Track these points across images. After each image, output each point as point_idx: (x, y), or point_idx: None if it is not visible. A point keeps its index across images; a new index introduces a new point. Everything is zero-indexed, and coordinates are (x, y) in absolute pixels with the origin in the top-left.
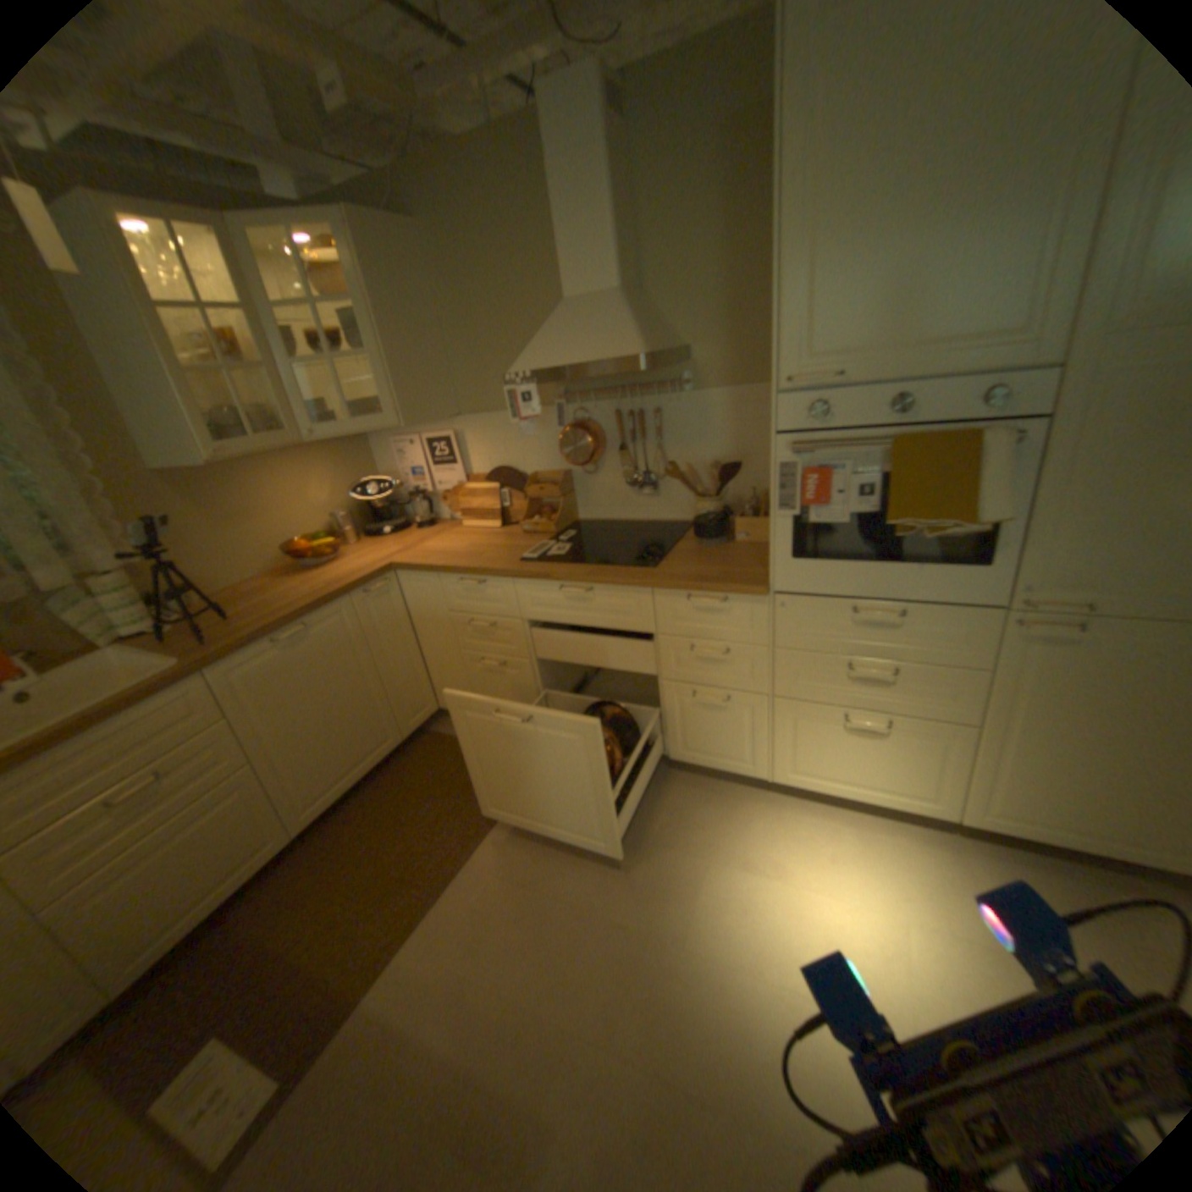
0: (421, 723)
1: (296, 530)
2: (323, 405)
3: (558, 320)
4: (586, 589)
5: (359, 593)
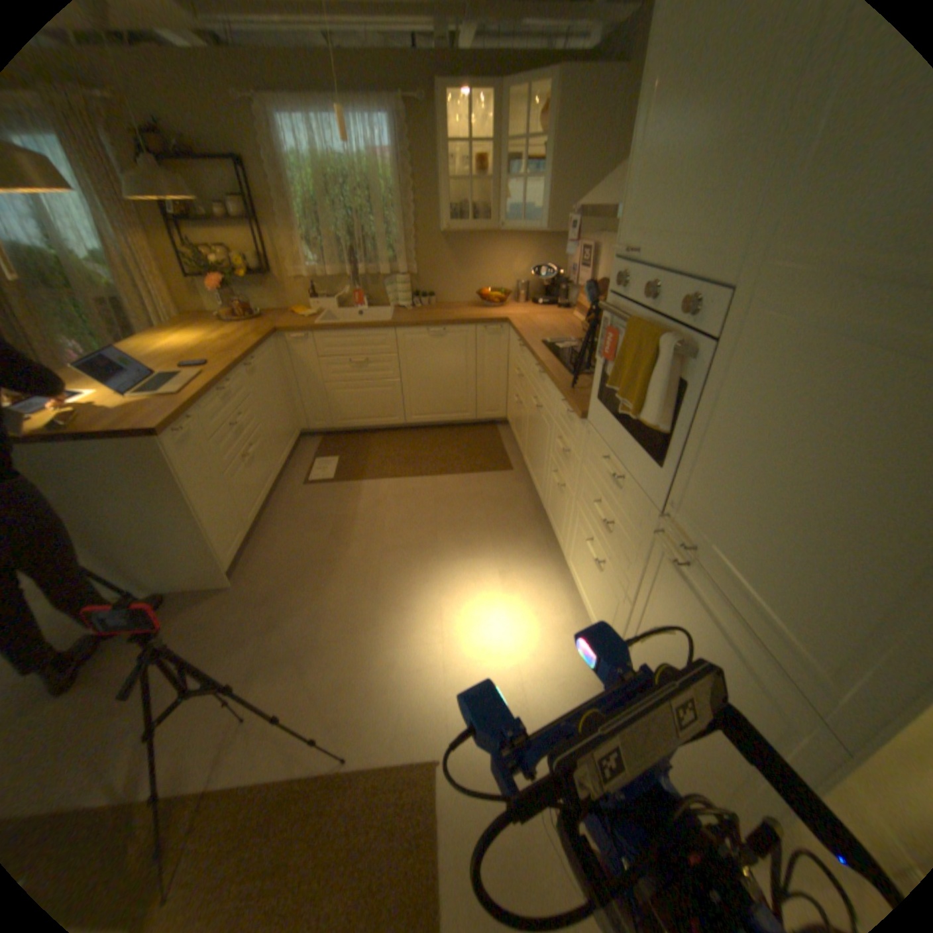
0: (492, 419)
1: (499, 284)
2: (531, 209)
3: (625, 165)
4: (541, 373)
5: (483, 328)
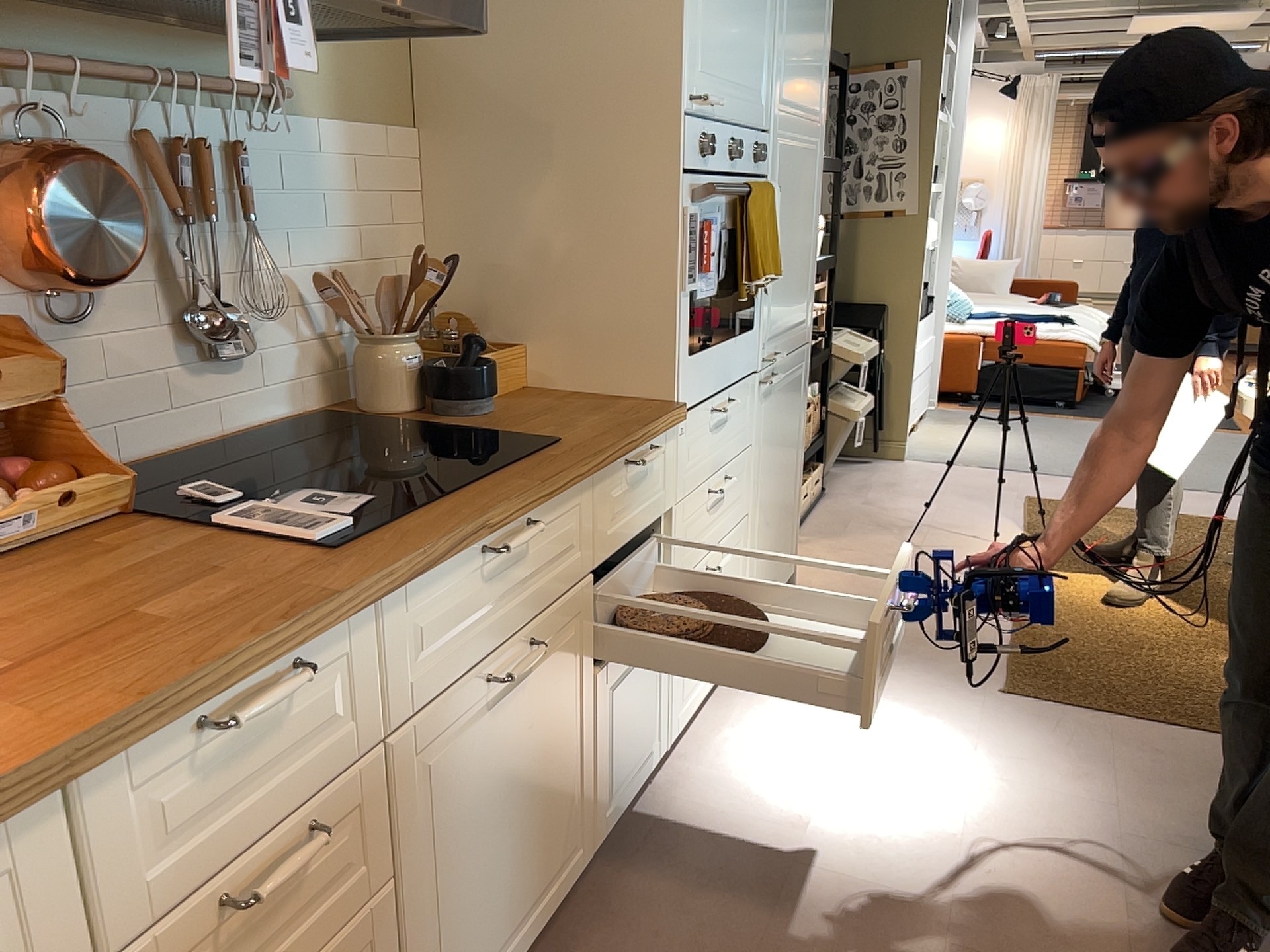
0: None
1: None
2: None
3: None
4: (529, 523)
5: None
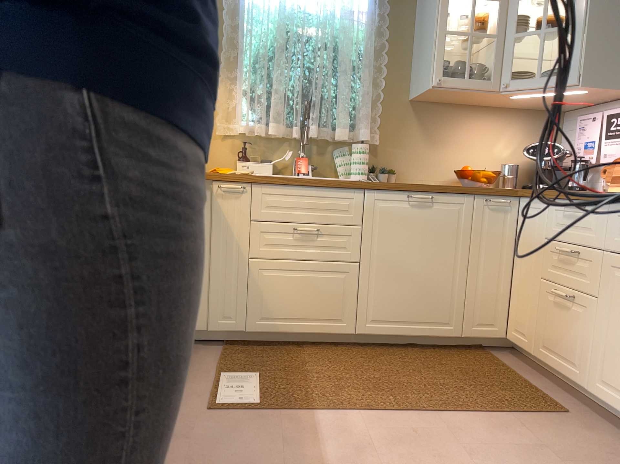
0: (486, 337)
1: (476, 166)
2: (532, 76)
3: None
4: None
5: (485, 198)
